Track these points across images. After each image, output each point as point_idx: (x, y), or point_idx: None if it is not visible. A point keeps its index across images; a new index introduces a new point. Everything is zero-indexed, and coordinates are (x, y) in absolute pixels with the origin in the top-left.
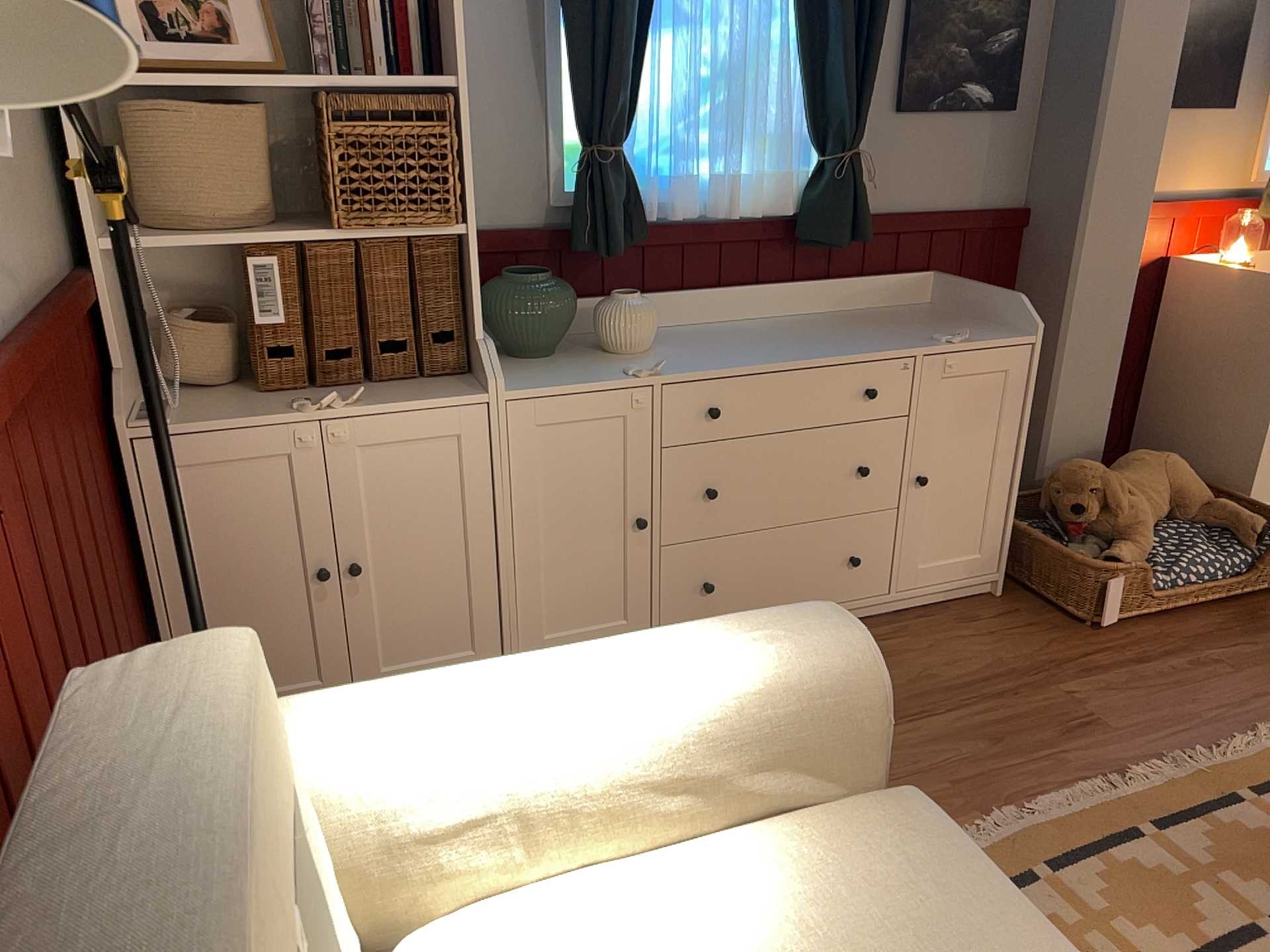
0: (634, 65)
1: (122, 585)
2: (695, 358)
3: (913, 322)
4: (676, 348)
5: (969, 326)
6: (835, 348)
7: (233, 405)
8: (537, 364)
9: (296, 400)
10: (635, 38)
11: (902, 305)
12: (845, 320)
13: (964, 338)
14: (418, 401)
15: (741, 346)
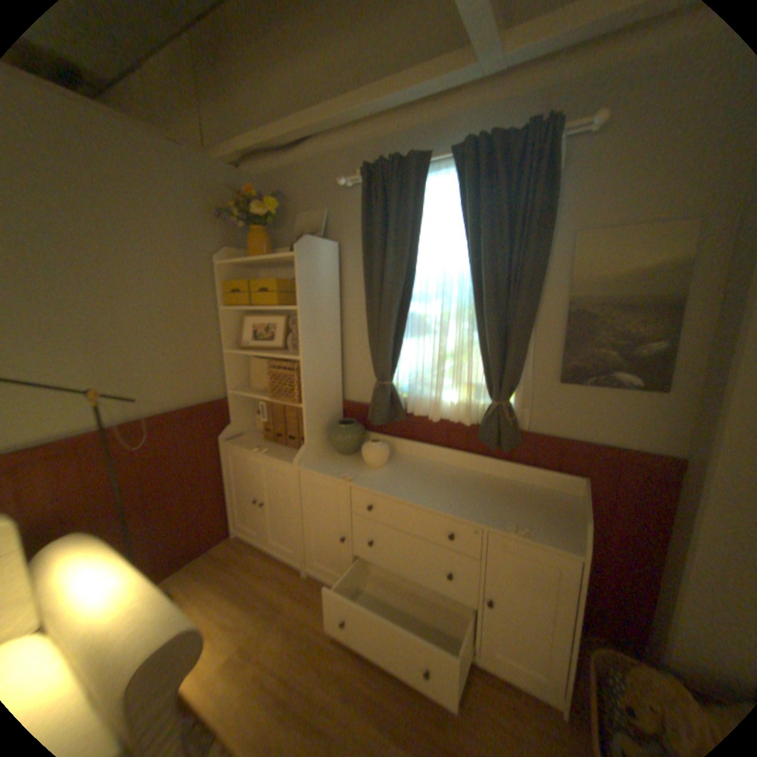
0: (395, 351)
1: (203, 483)
2: (382, 480)
3: (533, 507)
4: (390, 471)
5: (559, 527)
6: (446, 503)
7: (252, 441)
8: (337, 458)
9: (262, 446)
10: (390, 341)
11: (558, 492)
12: (500, 488)
13: (530, 534)
14: (280, 459)
15: (413, 482)
